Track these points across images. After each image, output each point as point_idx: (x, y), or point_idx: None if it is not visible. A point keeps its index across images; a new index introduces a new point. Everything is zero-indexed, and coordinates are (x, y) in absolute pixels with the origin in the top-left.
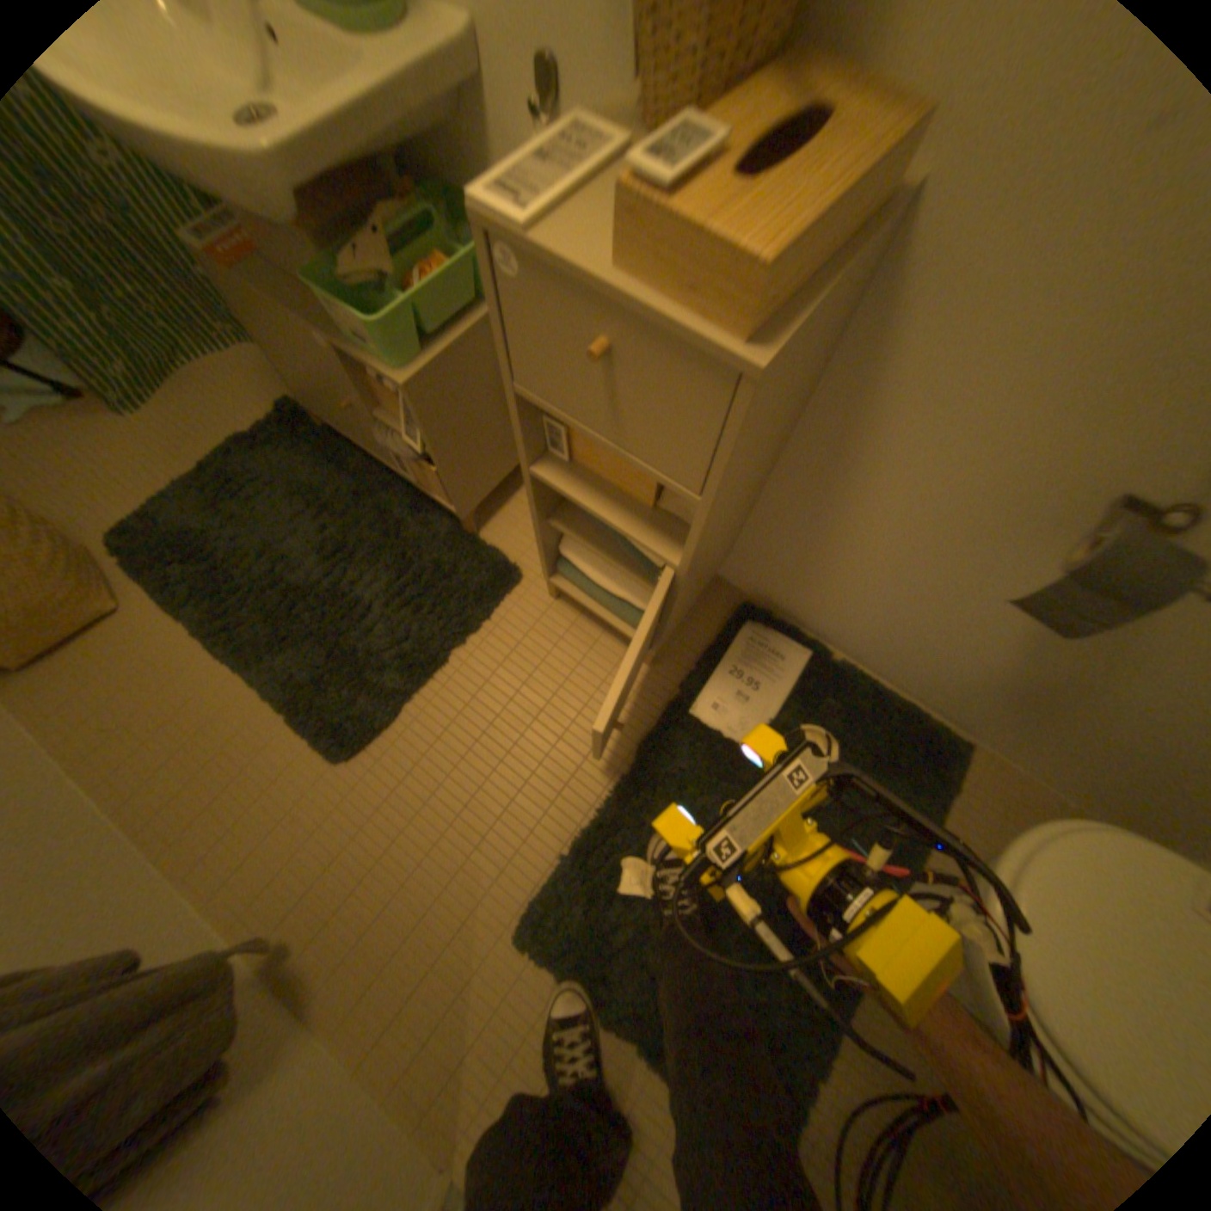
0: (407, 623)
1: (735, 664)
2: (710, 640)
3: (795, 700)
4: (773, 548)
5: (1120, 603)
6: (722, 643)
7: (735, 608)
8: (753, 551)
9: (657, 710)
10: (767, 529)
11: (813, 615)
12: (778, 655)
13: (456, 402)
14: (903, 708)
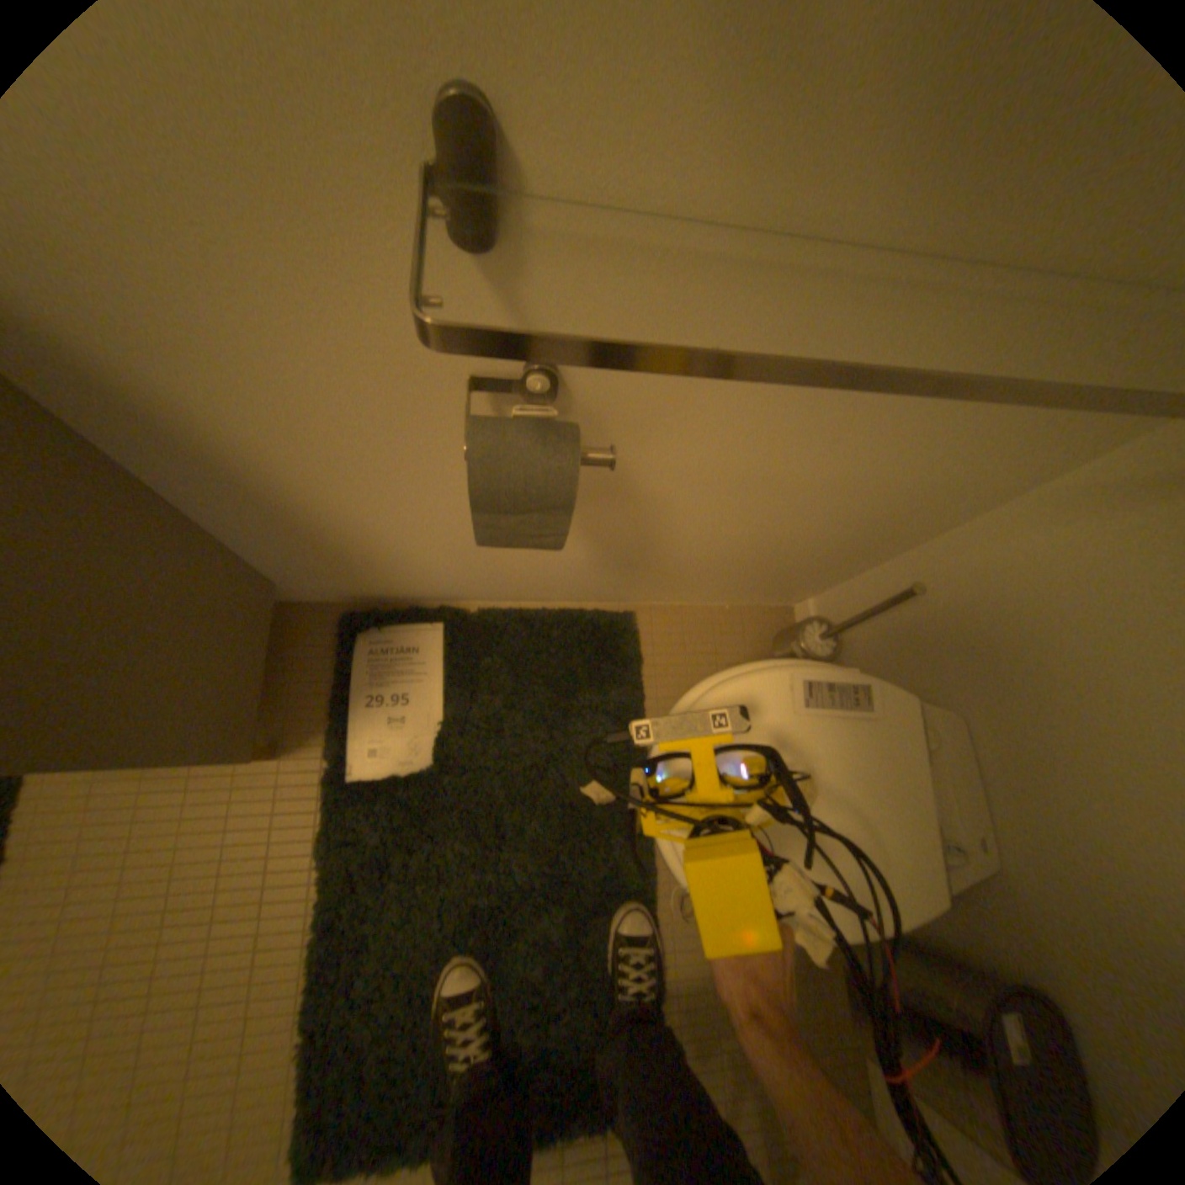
0: None
1: (366, 692)
2: (329, 681)
3: (450, 686)
4: (295, 561)
5: (541, 513)
6: (339, 678)
7: (337, 626)
8: (285, 571)
9: (312, 801)
10: (260, 549)
11: (412, 590)
12: (409, 650)
13: None
14: (554, 620)
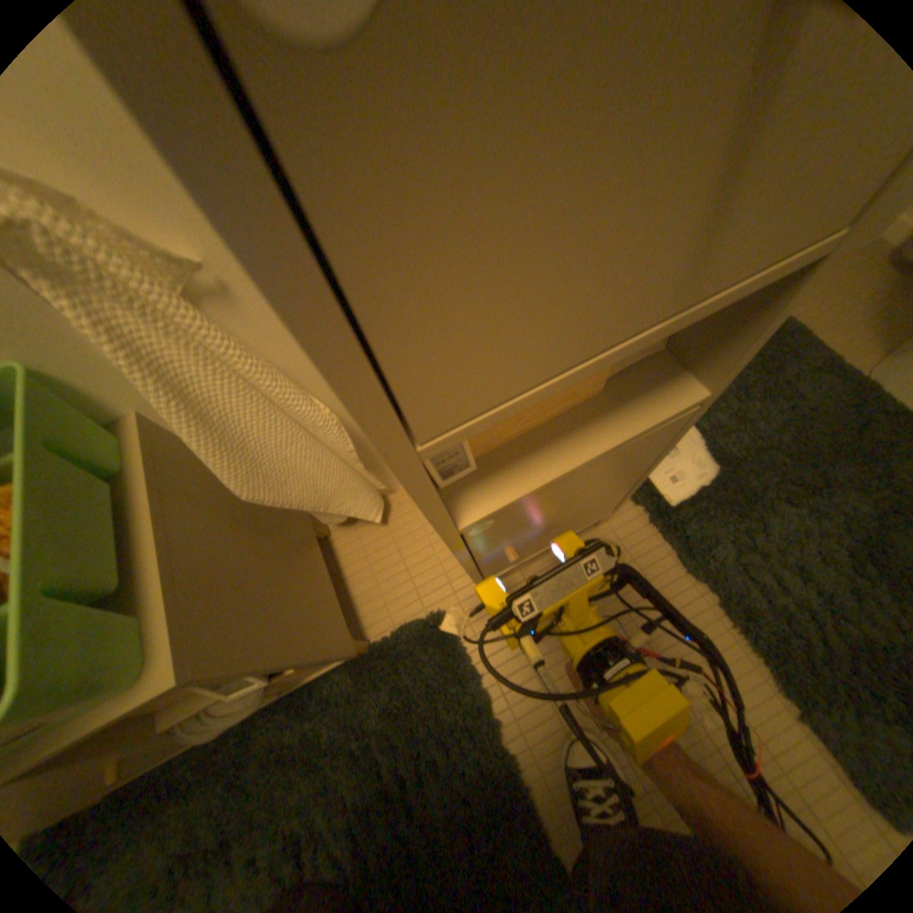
0: (442, 798)
1: None
2: None
3: None
4: None
5: None
6: None
7: None
8: None
9: (653, 538)
10: None
11: None
12: None
13: (232, 597)
14: None
